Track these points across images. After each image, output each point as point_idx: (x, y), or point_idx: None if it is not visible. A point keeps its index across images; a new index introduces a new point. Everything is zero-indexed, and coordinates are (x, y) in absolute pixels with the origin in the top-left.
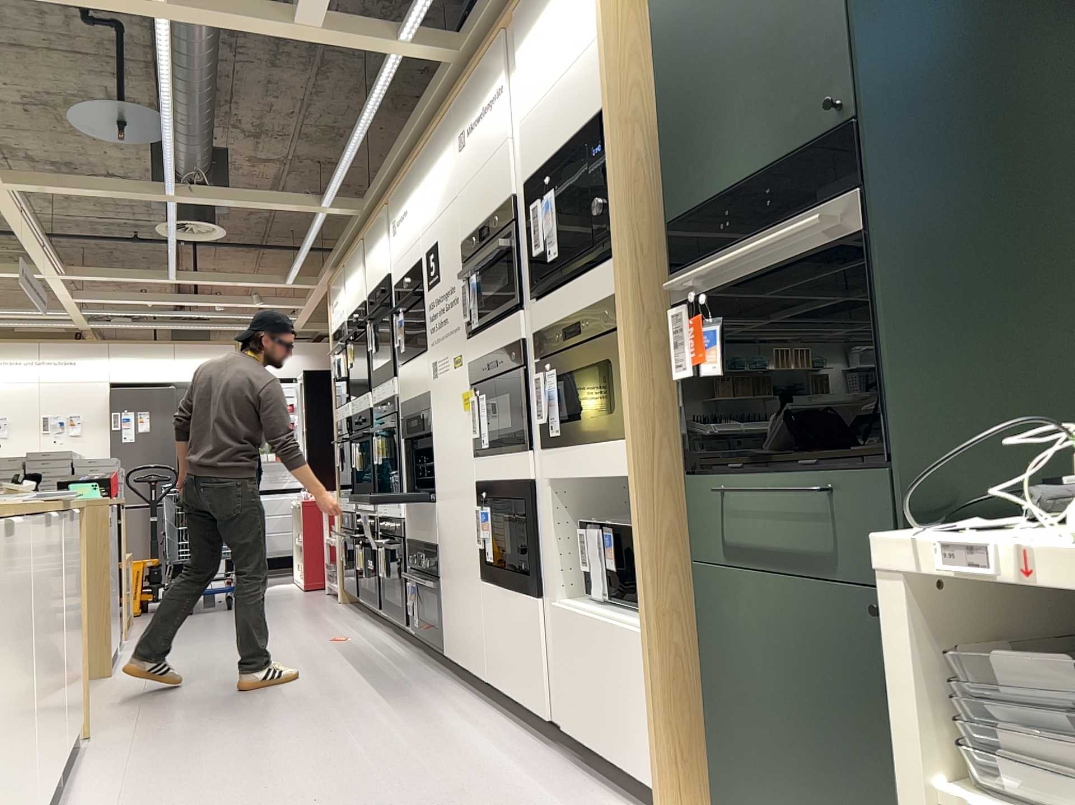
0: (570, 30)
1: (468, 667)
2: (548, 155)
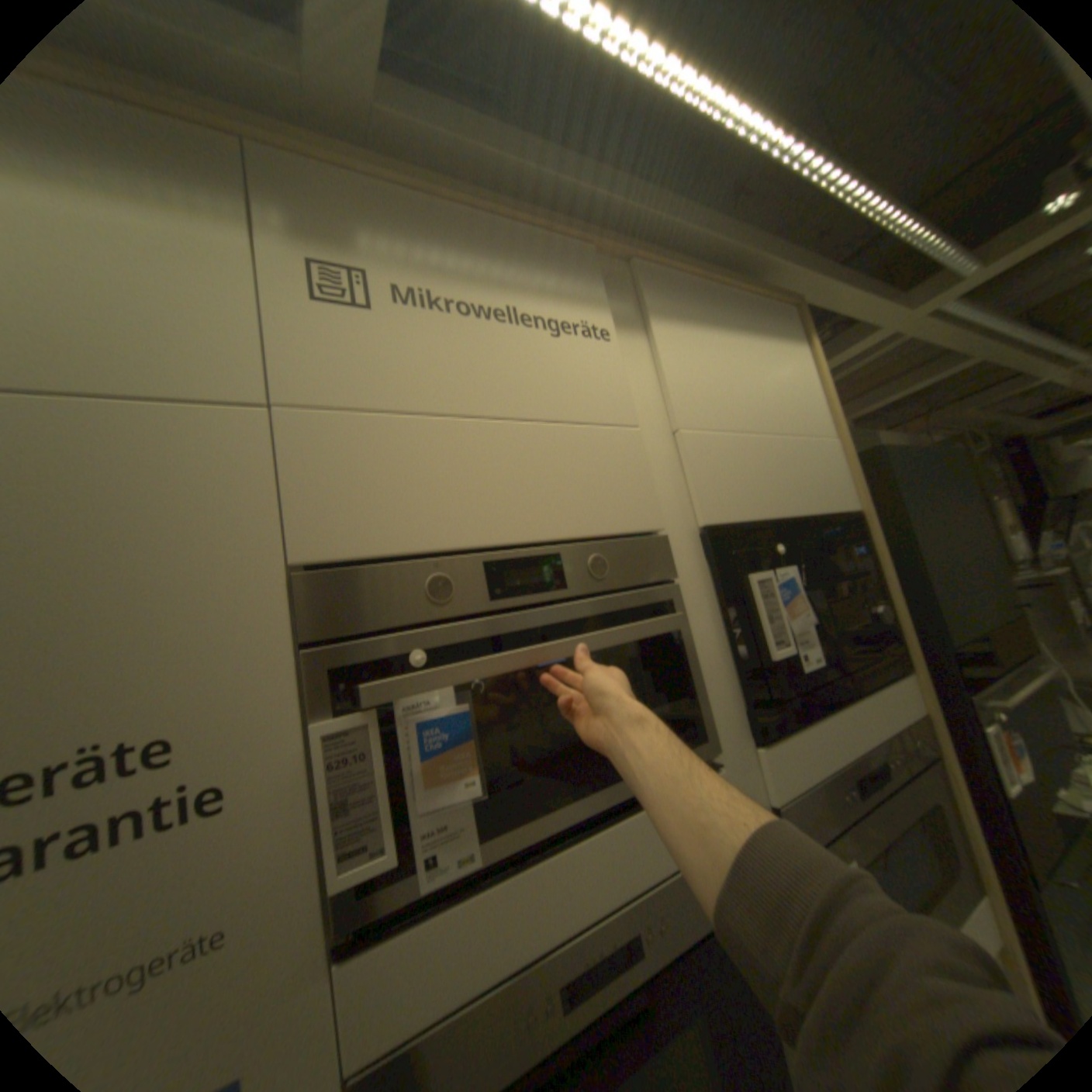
0: (783, 391)
1: None
2: (766, 512)
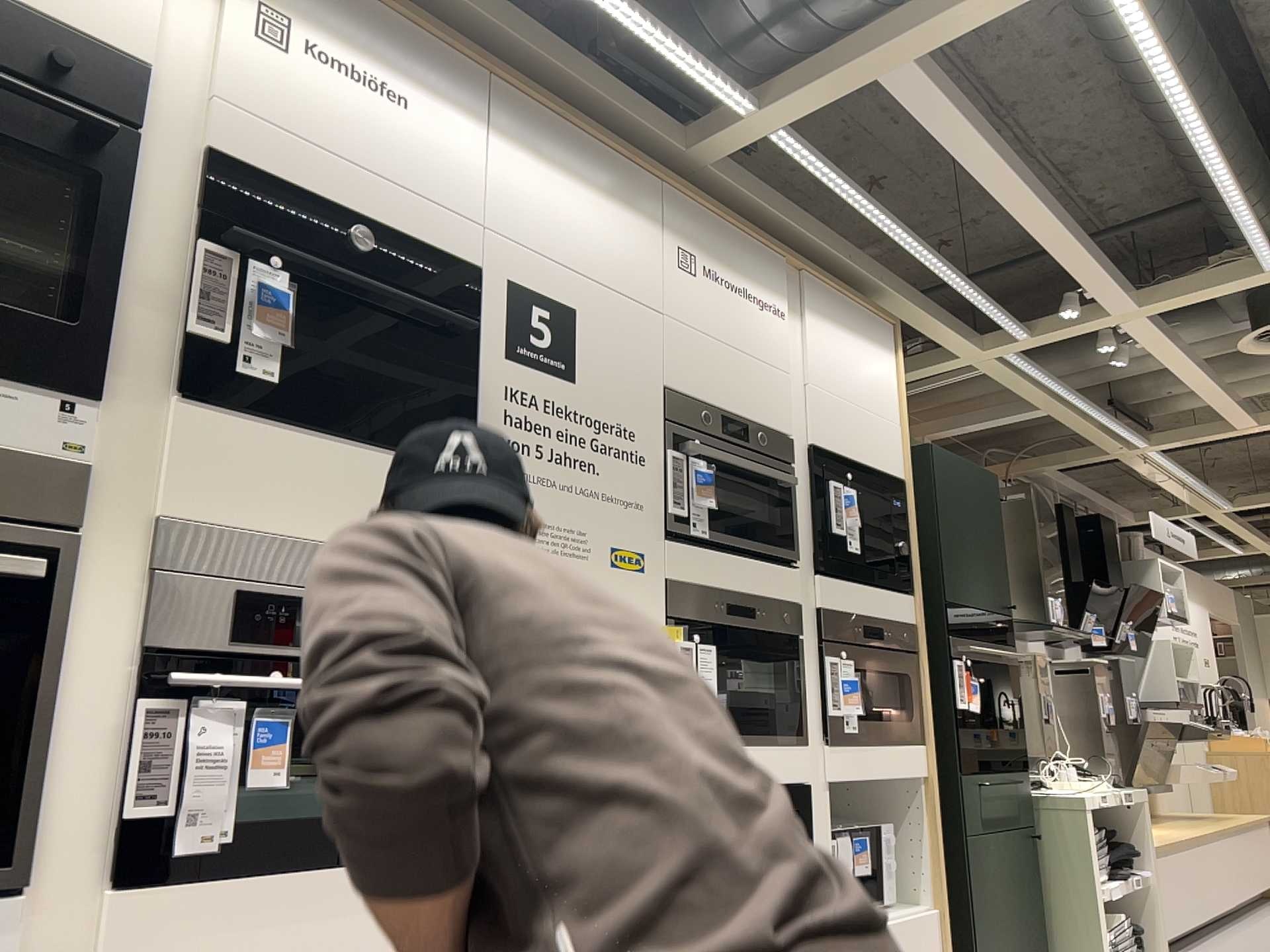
0: (870, 381)
1: None
2: (845, 451)
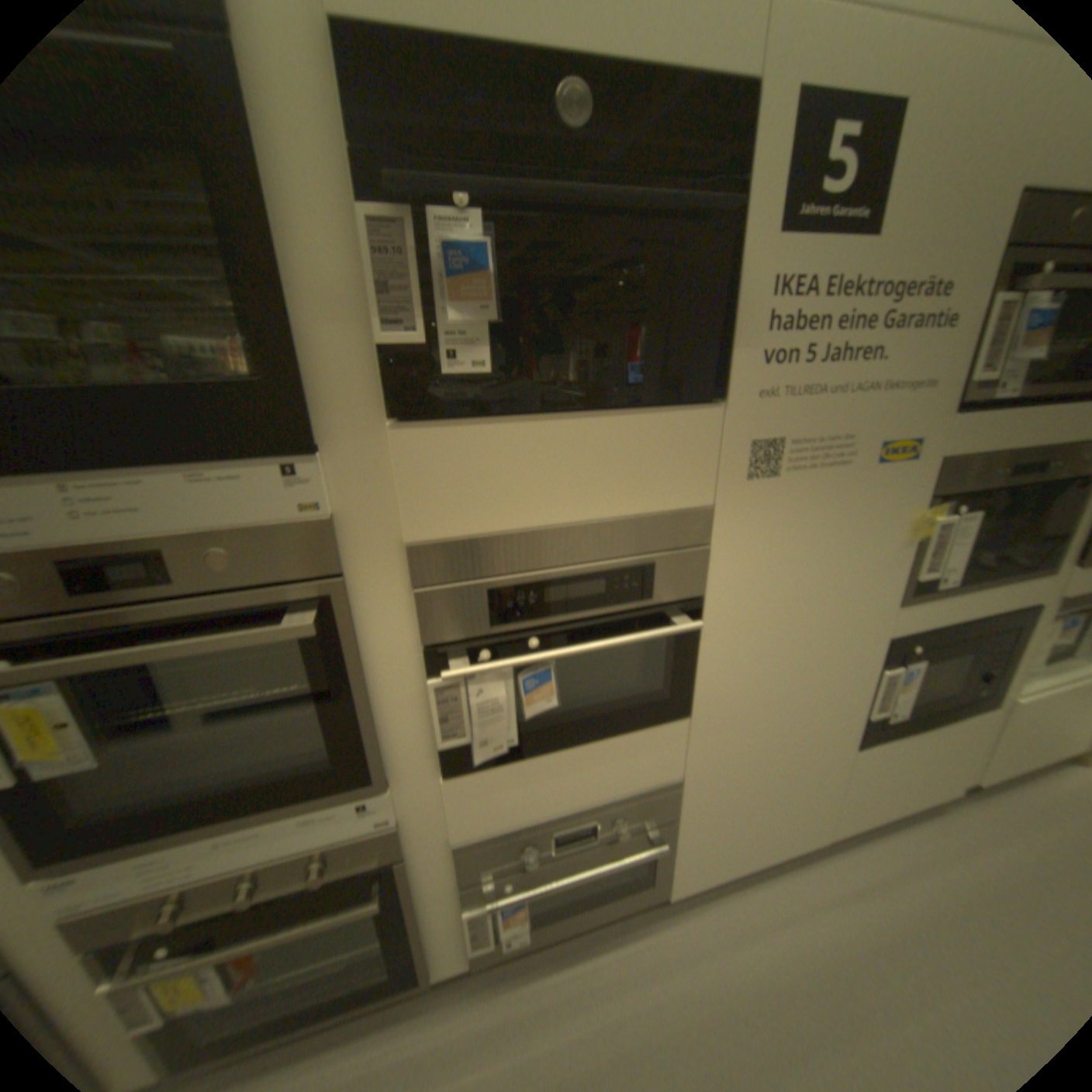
0: None
1: (770, 866)
2: None
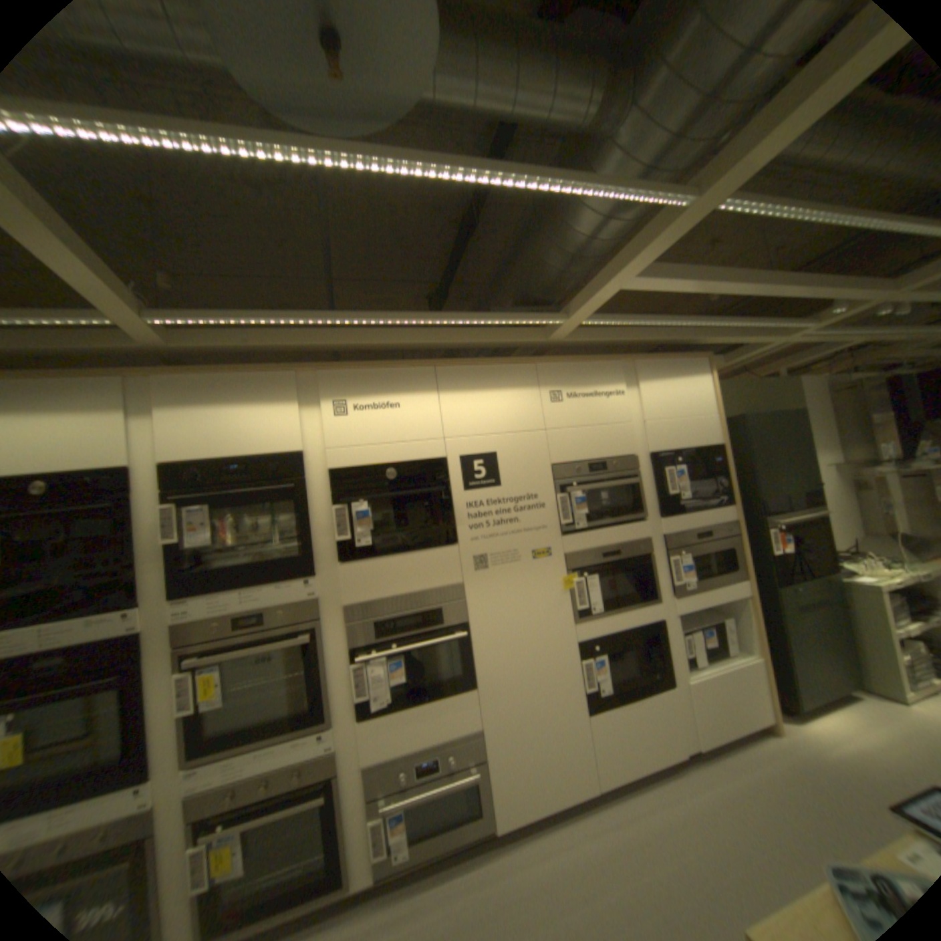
0: (692, 399)
1: (559, 808)
2: (675, 447)
